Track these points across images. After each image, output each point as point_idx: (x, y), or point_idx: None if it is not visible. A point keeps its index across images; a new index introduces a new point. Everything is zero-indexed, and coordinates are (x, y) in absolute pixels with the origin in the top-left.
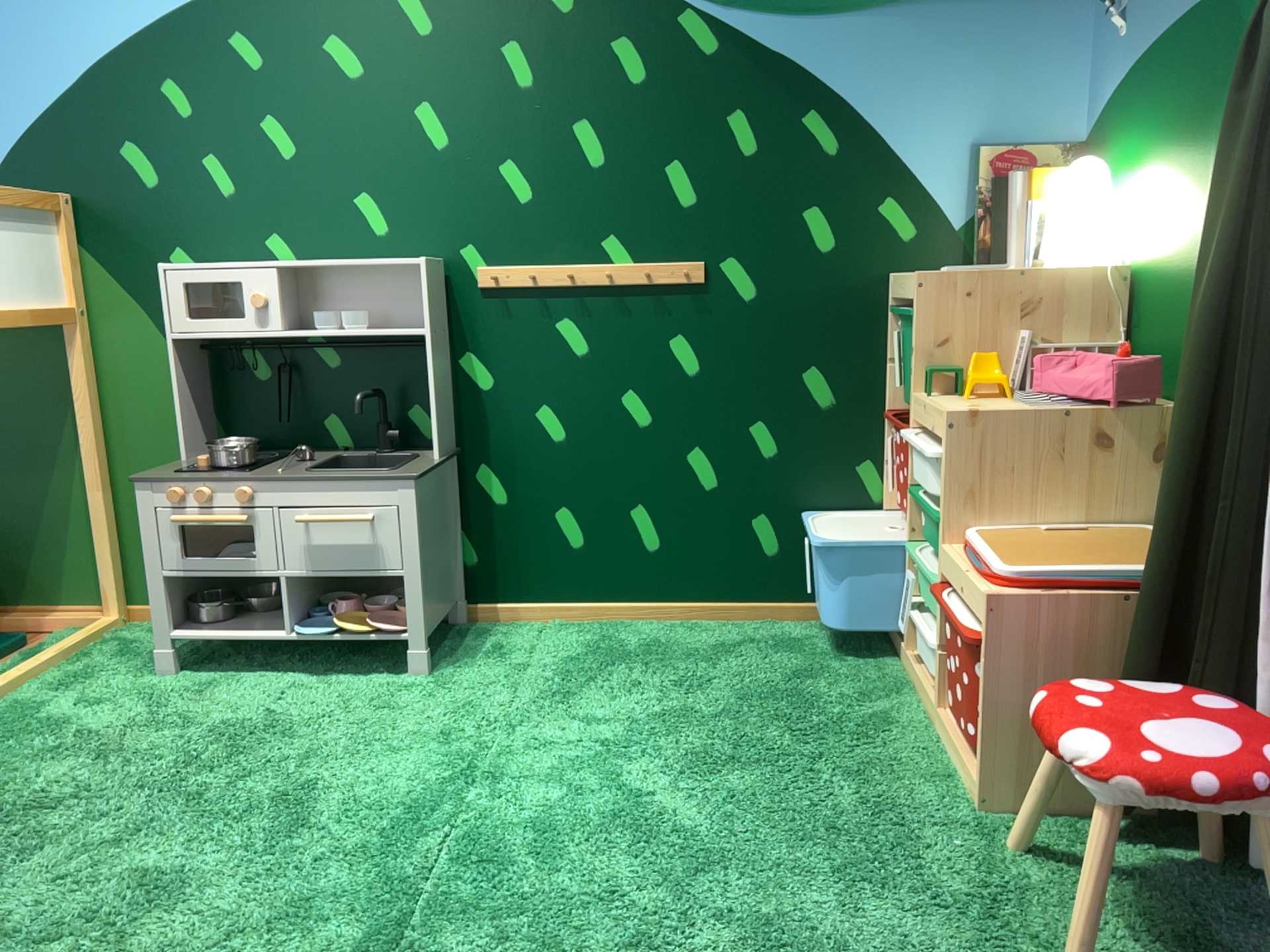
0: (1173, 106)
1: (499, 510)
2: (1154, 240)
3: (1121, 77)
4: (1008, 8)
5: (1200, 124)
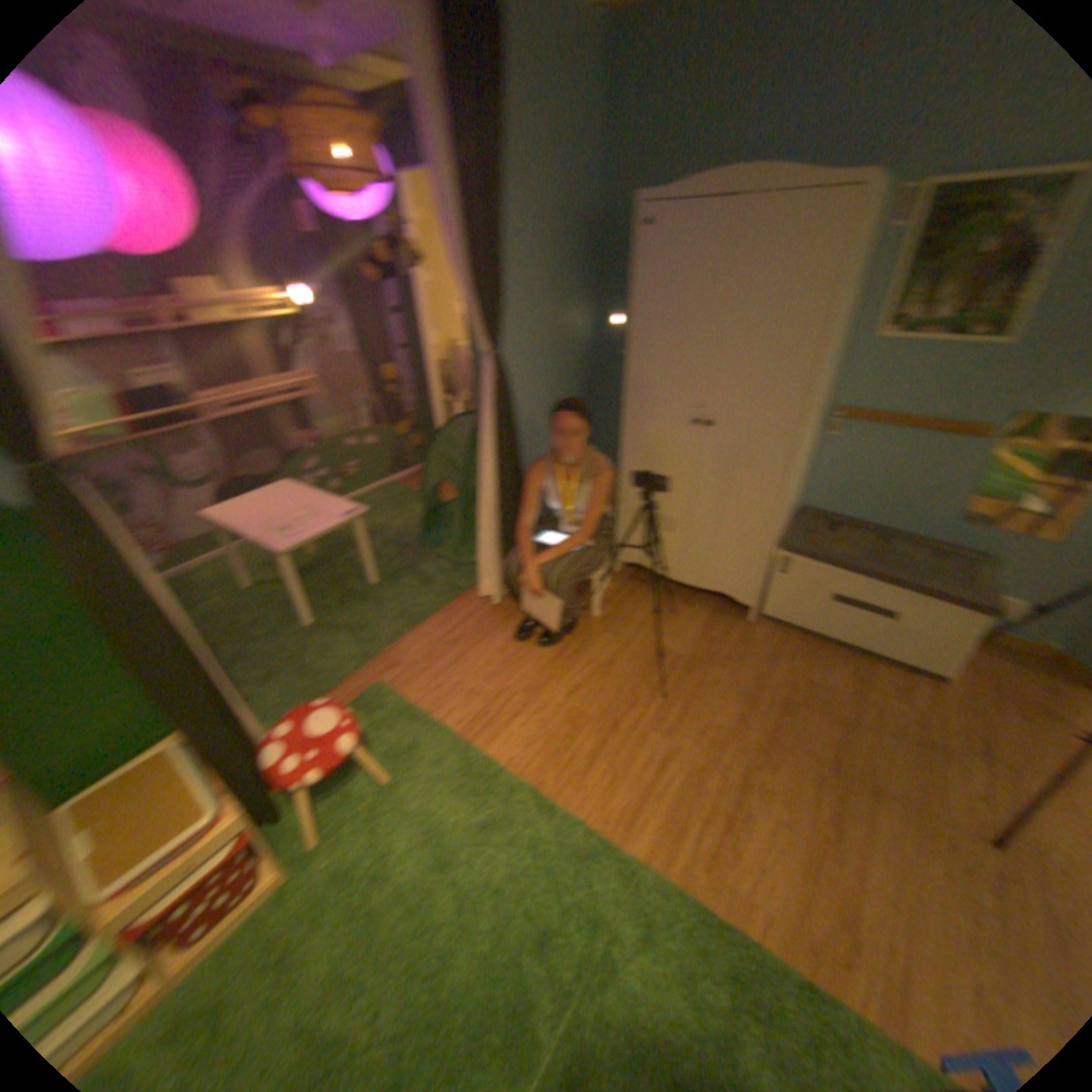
0: None
1: None
2: None
3: None
4: None
5: None
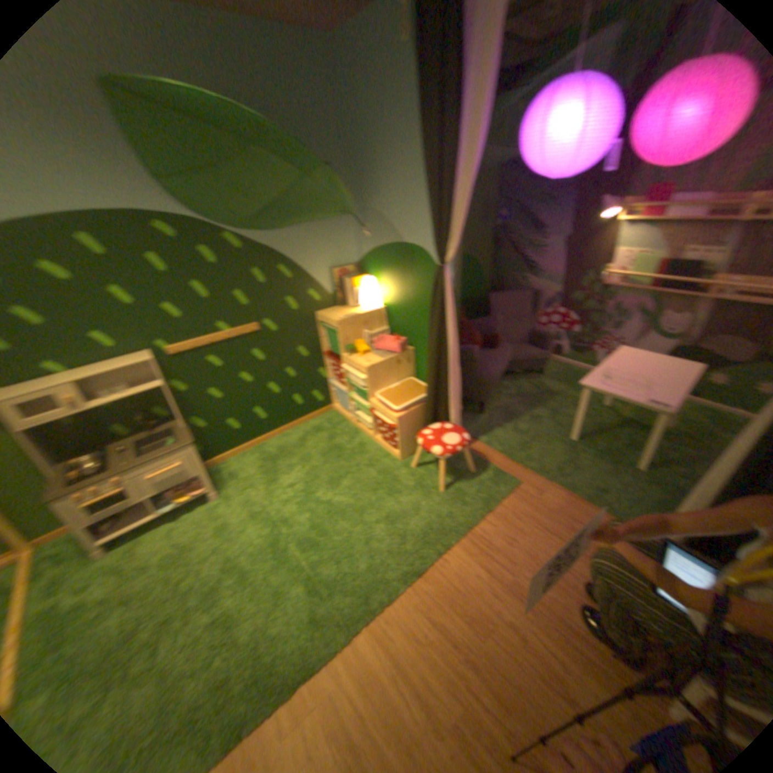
0: (391, 267)
1: (202, 430)
2: (390, 301)
3: (369, 249)
4: (330, 223)
5: (401, 276)
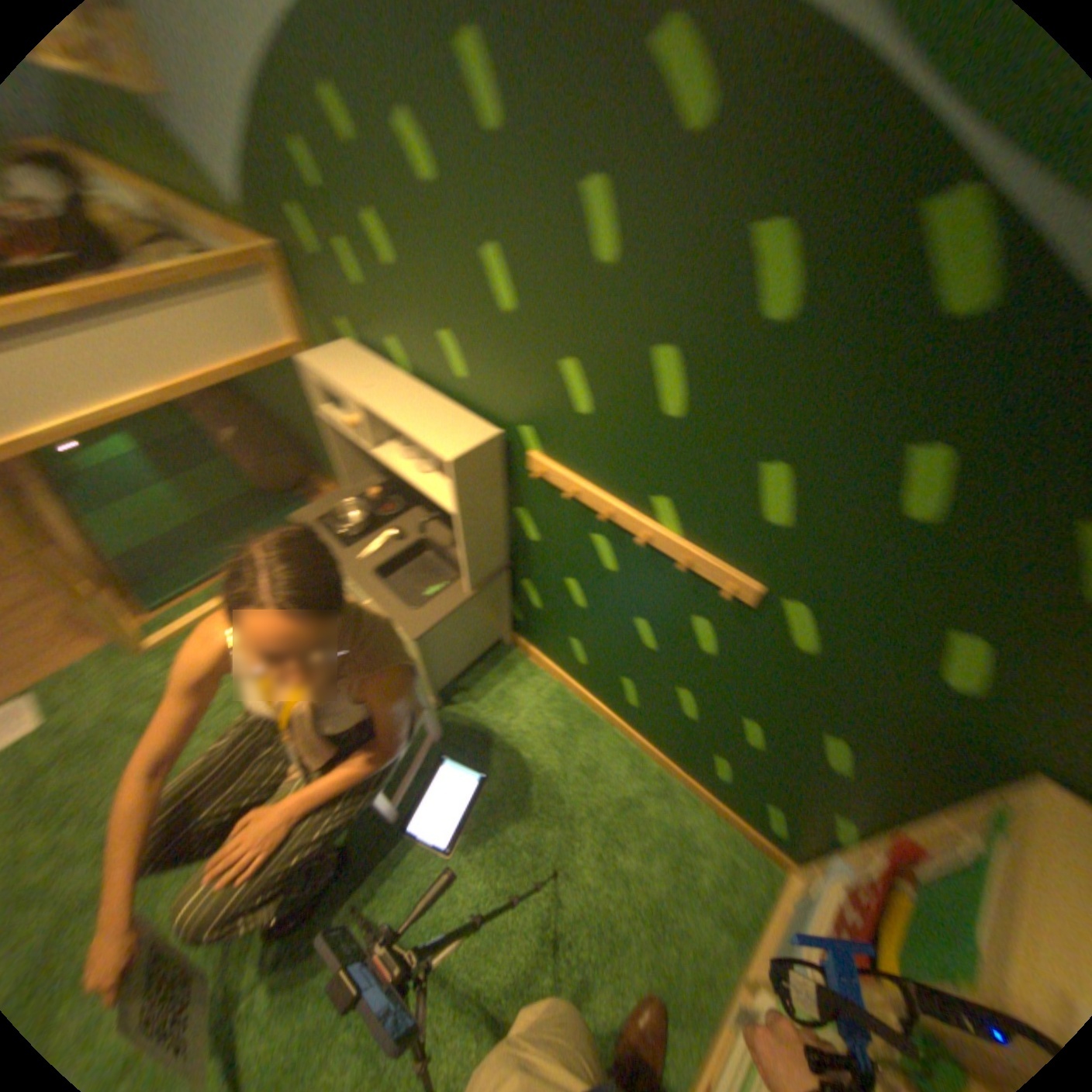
0: None
1: (536, 613)
2: None
3: None
4: None
5: None
